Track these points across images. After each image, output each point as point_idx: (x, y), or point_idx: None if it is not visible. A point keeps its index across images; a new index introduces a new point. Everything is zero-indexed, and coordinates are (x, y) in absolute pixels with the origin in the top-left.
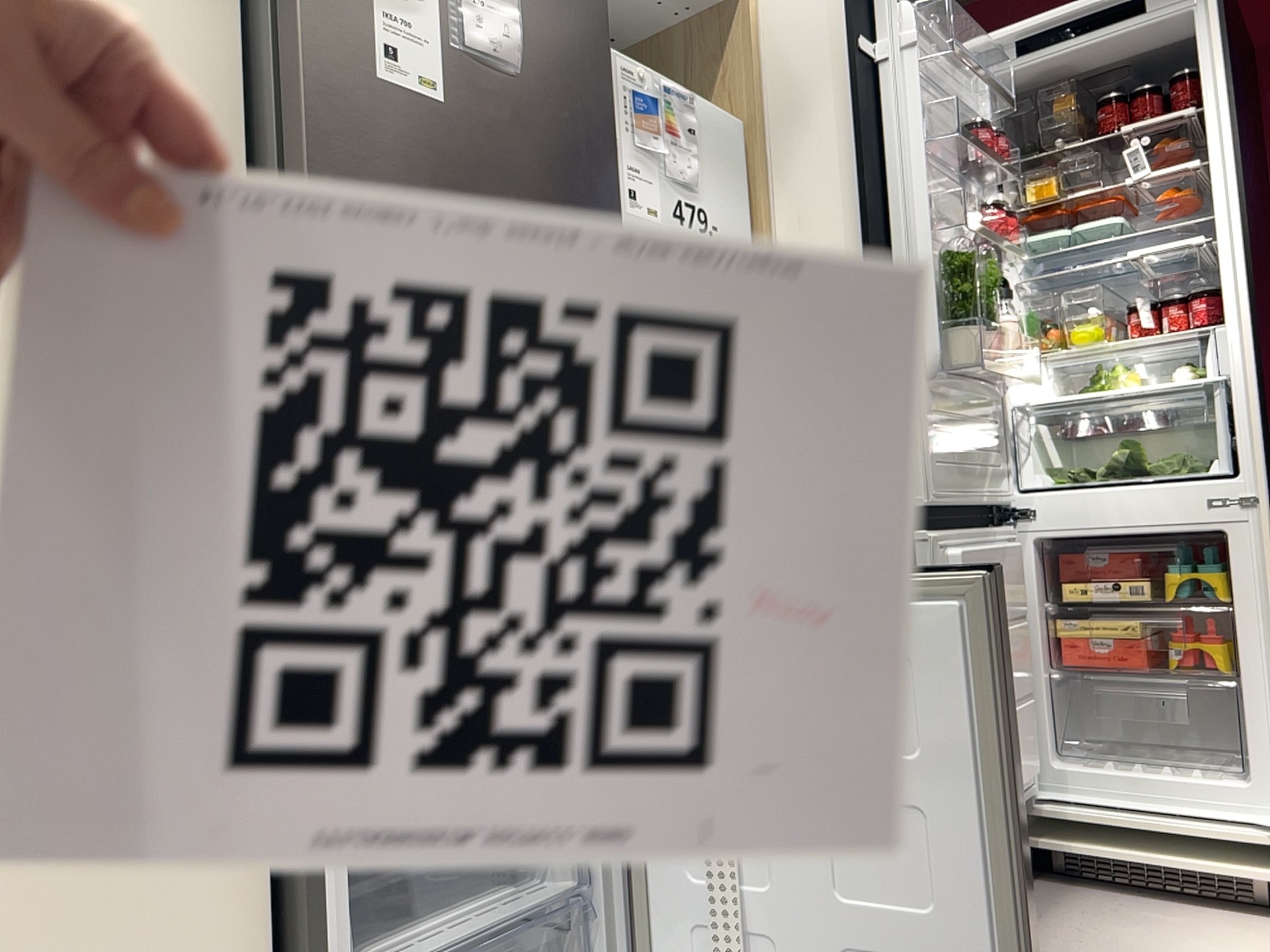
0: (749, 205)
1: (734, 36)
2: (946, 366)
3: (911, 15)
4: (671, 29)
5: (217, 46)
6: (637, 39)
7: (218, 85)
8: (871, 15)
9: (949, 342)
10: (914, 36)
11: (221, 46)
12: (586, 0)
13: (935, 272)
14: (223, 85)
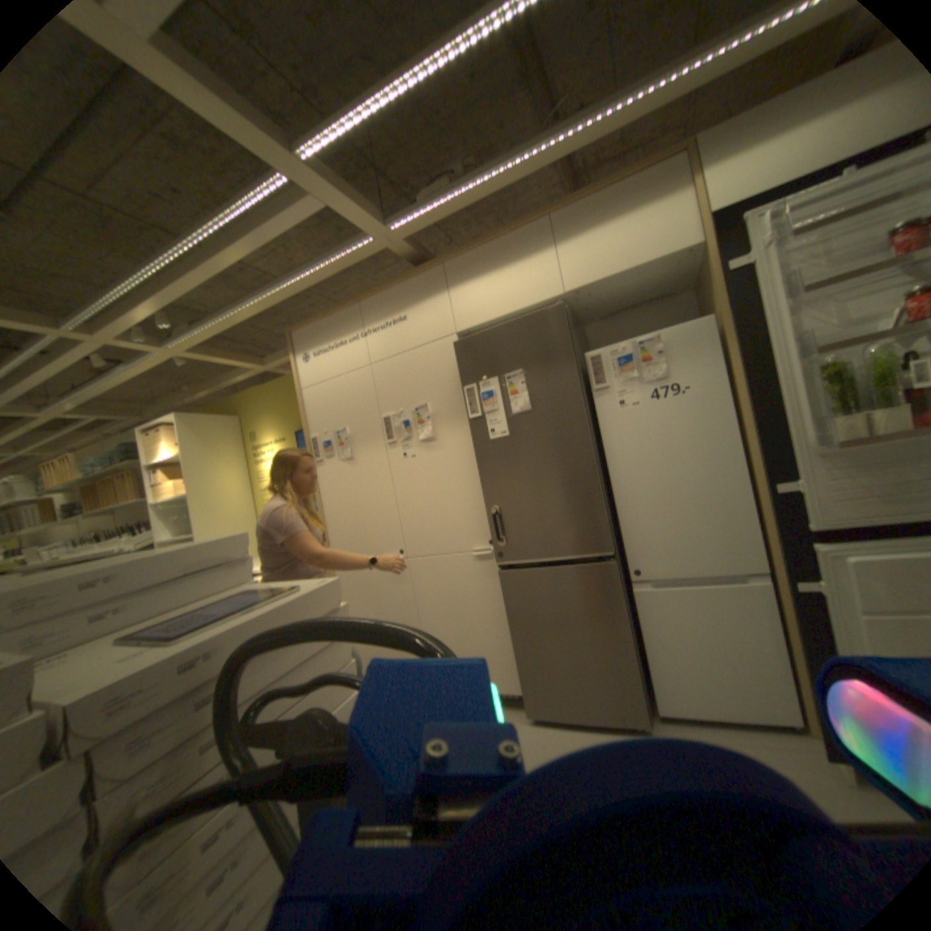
0: (728, 354)
1: (709, 263)
2: (830, 441)
3: (767, 221)
4: (700, 260)
5: (471, 439)
6: (694, 268)
7: (473, 448)
8: (744, 236)
9: (831, 425)
10: (769, 236)
11: (472, 438)
12: (560, 360)
13: (818, 379)
14: (474, 447)
